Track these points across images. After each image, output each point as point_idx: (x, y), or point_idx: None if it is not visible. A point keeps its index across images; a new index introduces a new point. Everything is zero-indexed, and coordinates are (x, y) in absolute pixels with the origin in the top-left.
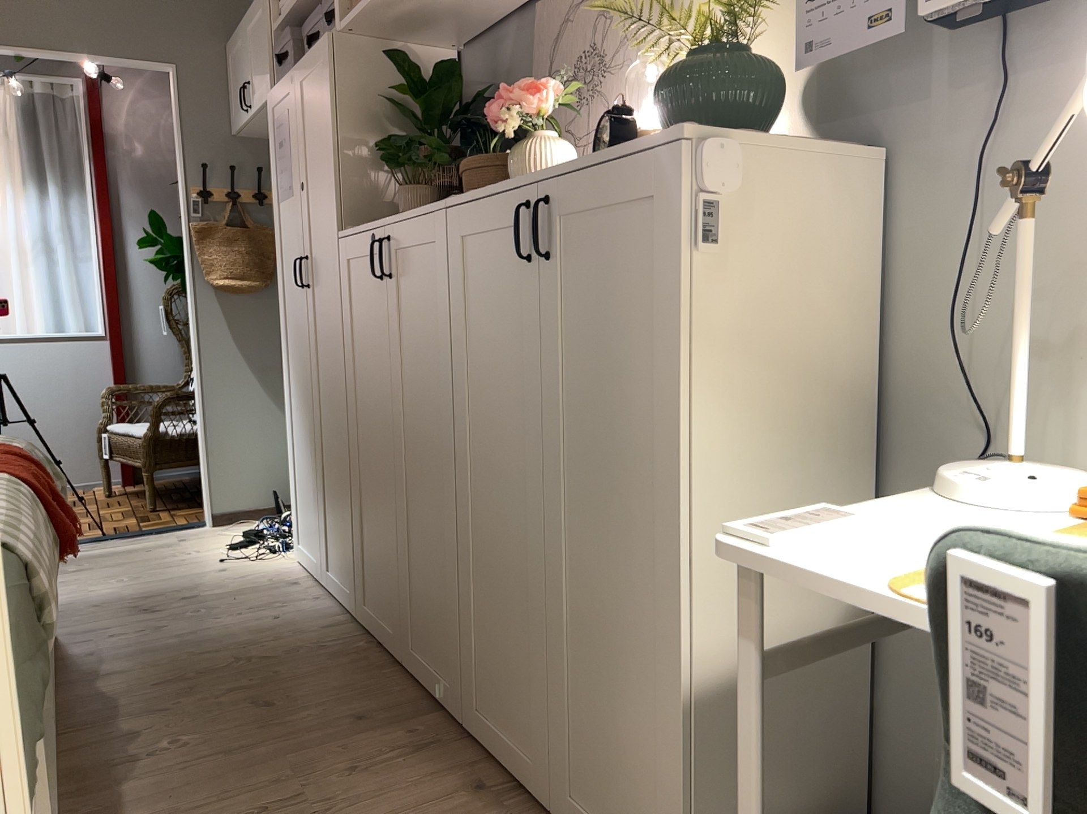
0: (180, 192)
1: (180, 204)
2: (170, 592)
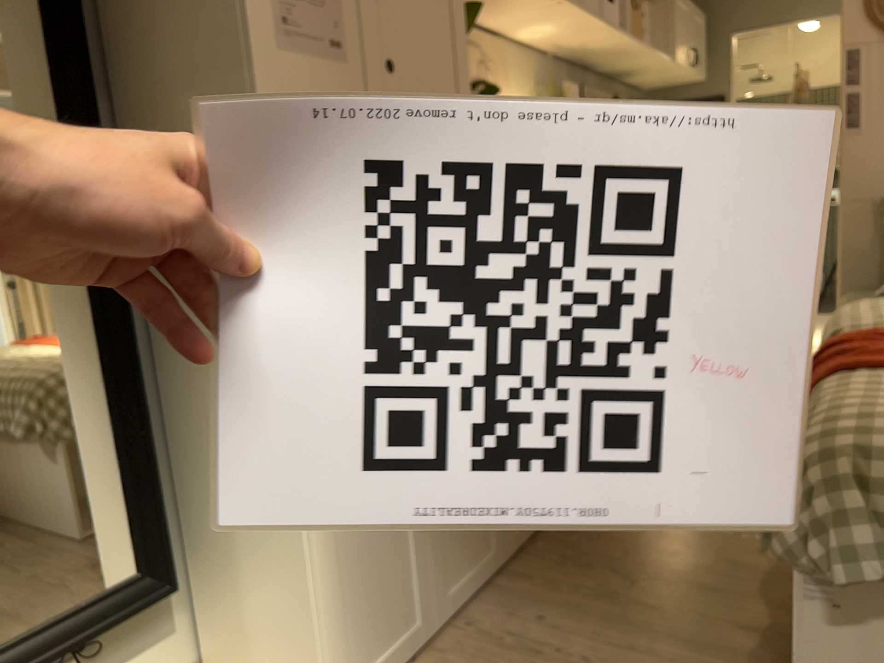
0: None
1: None
2: None
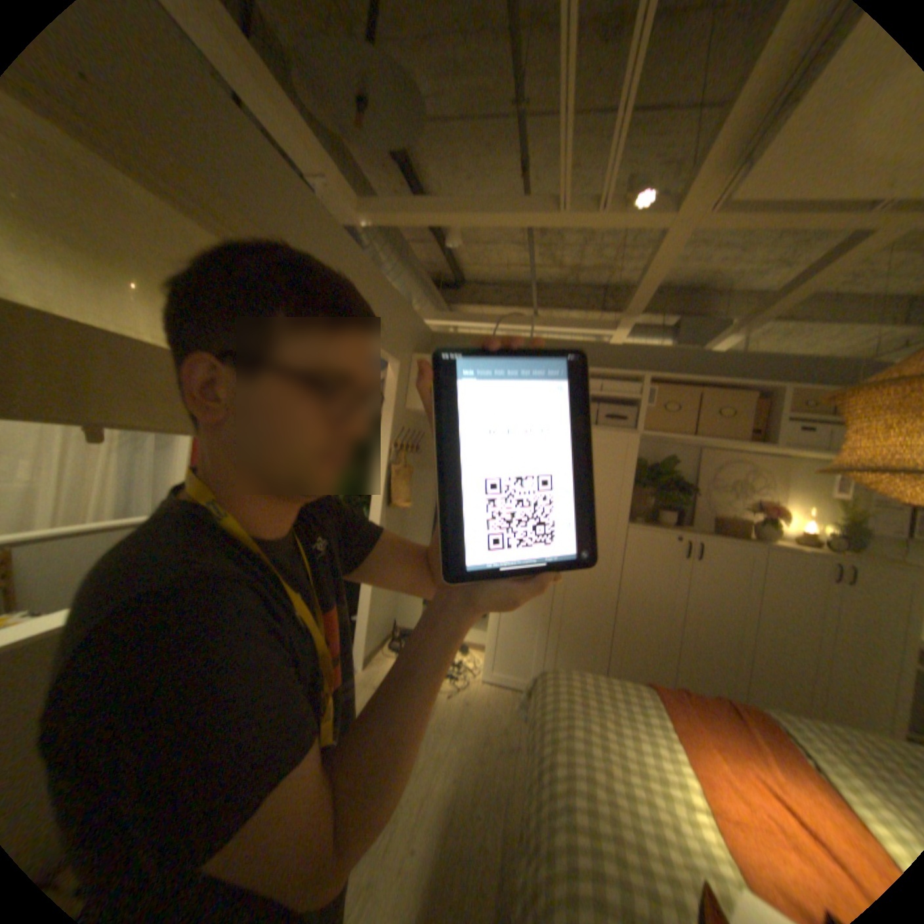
0: (379, 443)
1: (379, 450)
2: (484, 732)
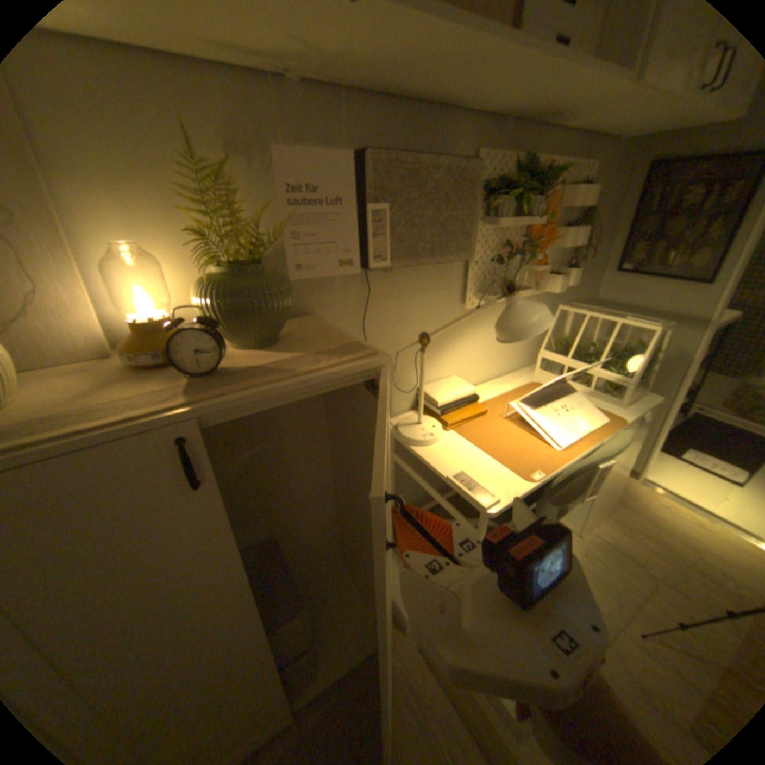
0: None
1: None
2: None
